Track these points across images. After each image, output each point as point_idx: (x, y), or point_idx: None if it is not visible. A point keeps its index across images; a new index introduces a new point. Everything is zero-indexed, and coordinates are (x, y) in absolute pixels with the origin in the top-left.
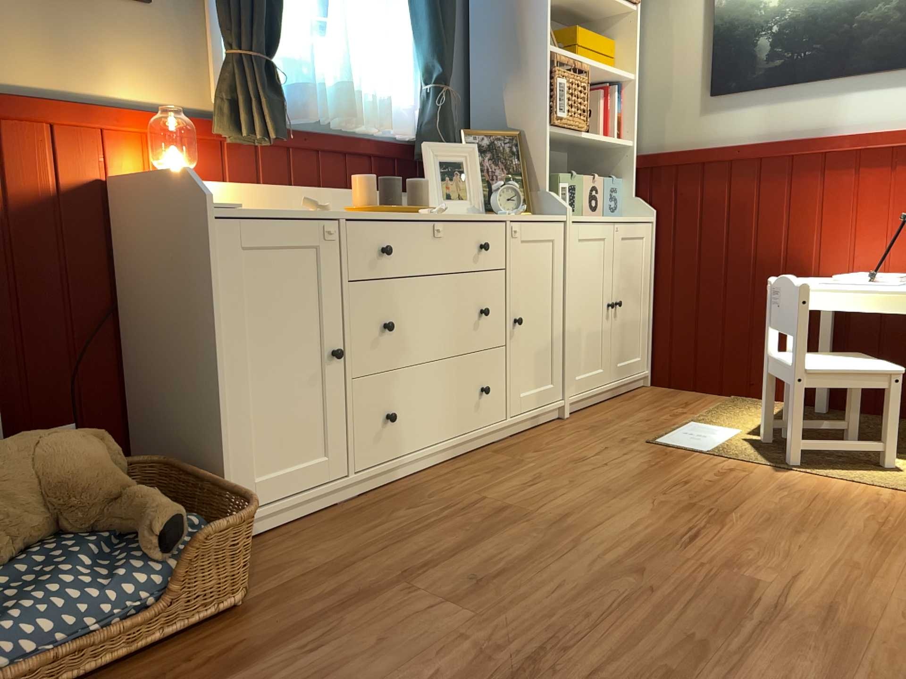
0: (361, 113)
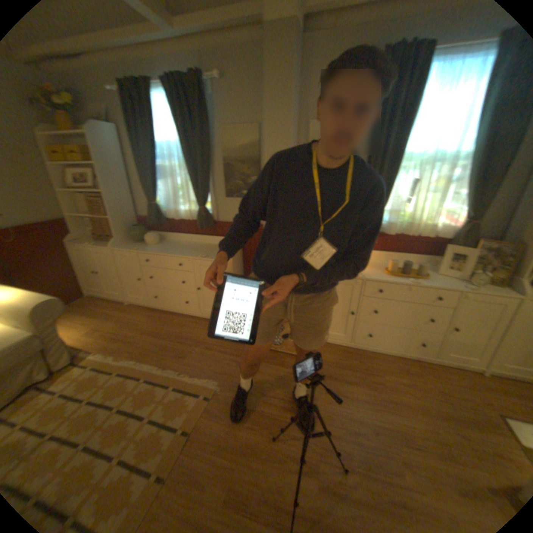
0: (423, 229)
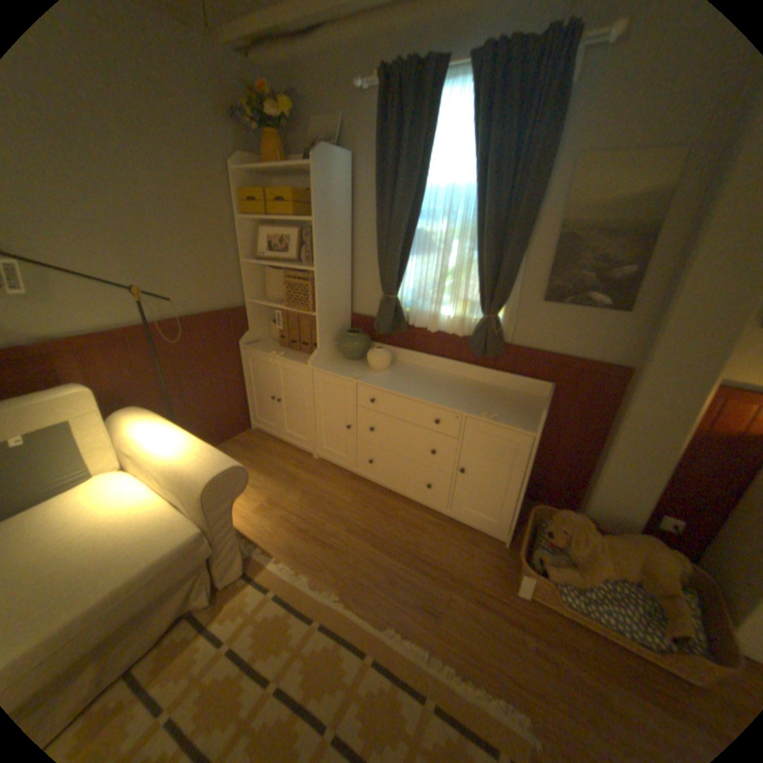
0: None
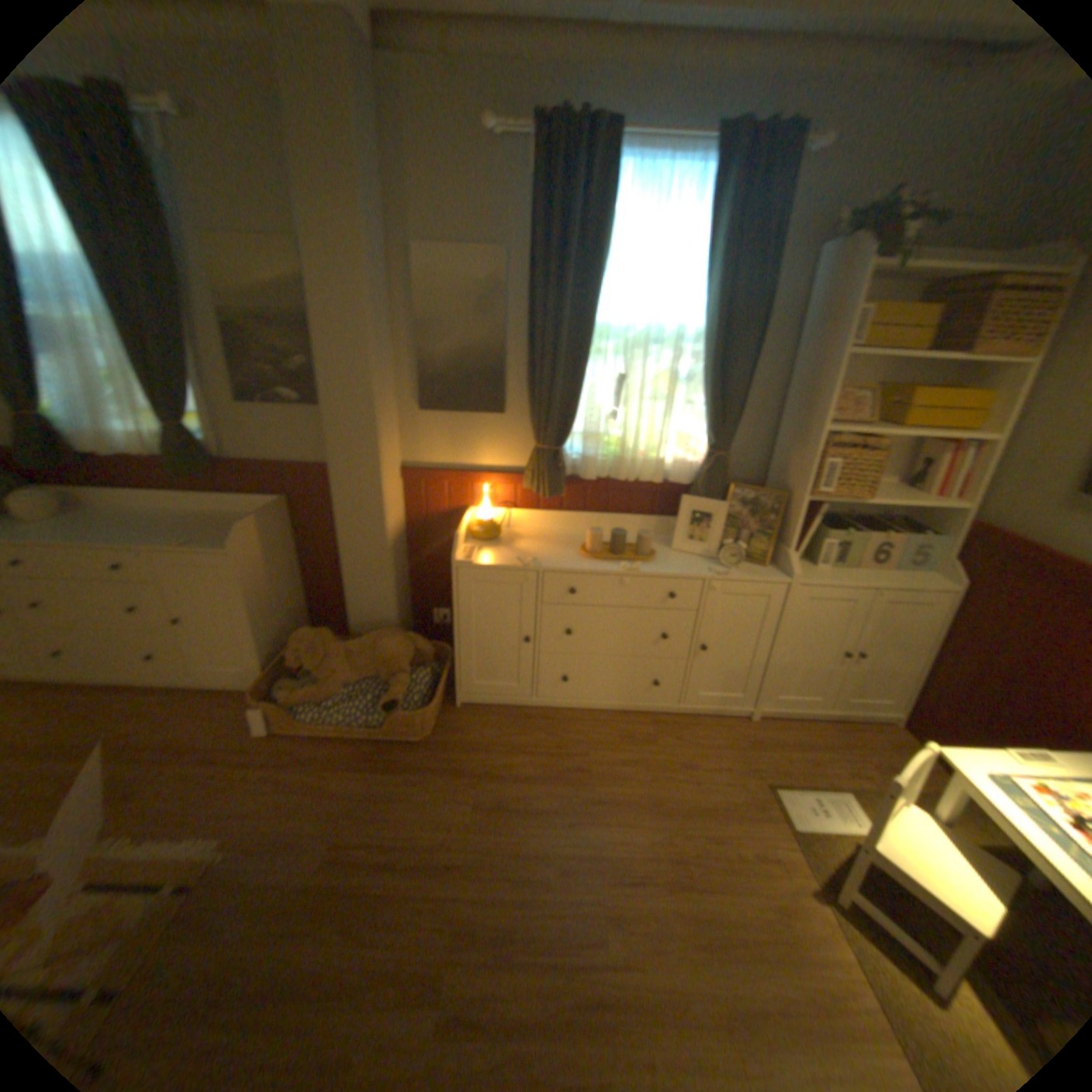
0: (643, 468)
